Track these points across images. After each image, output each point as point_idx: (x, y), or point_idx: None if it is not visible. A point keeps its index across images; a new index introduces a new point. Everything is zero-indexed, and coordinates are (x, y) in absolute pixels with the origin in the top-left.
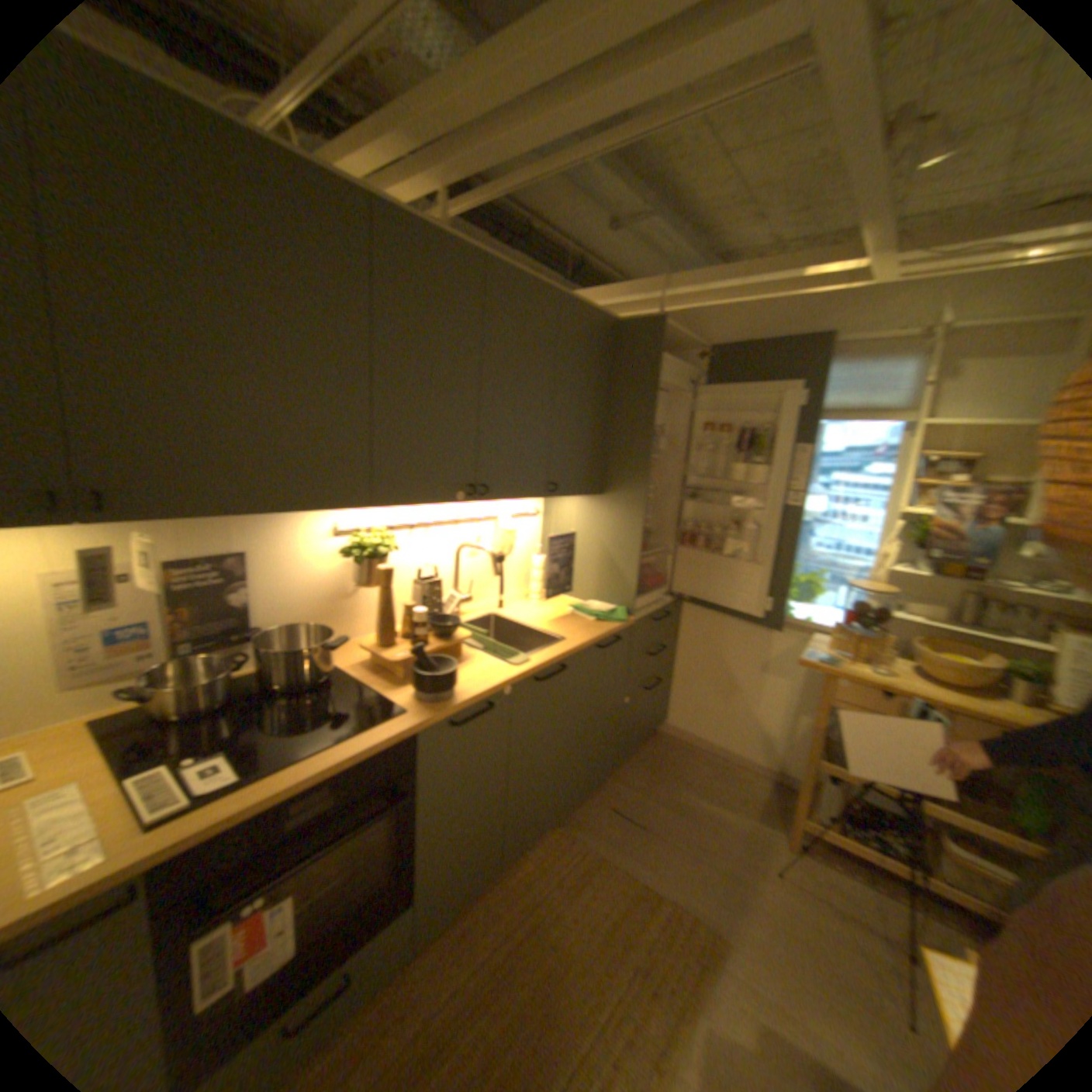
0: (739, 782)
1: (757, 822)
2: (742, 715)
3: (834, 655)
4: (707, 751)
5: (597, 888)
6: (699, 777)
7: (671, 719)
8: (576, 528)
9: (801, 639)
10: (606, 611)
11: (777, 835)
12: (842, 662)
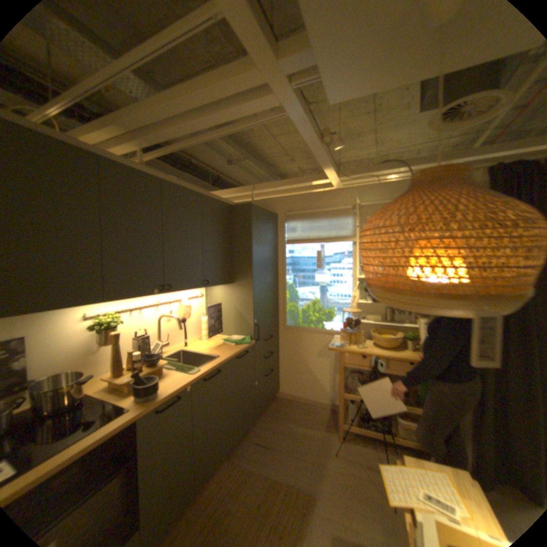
0: (314, 414)
1: (323, 432)
2: (311, 380)
3: (342, 343)
4: (299, 402)
5: (247, 489)
6: (296, 416)
7: (280, 389)
8: (222, 301)
9: (330, 339)
10: (240, 339)
11: (333, 436)
12: (345, 346)
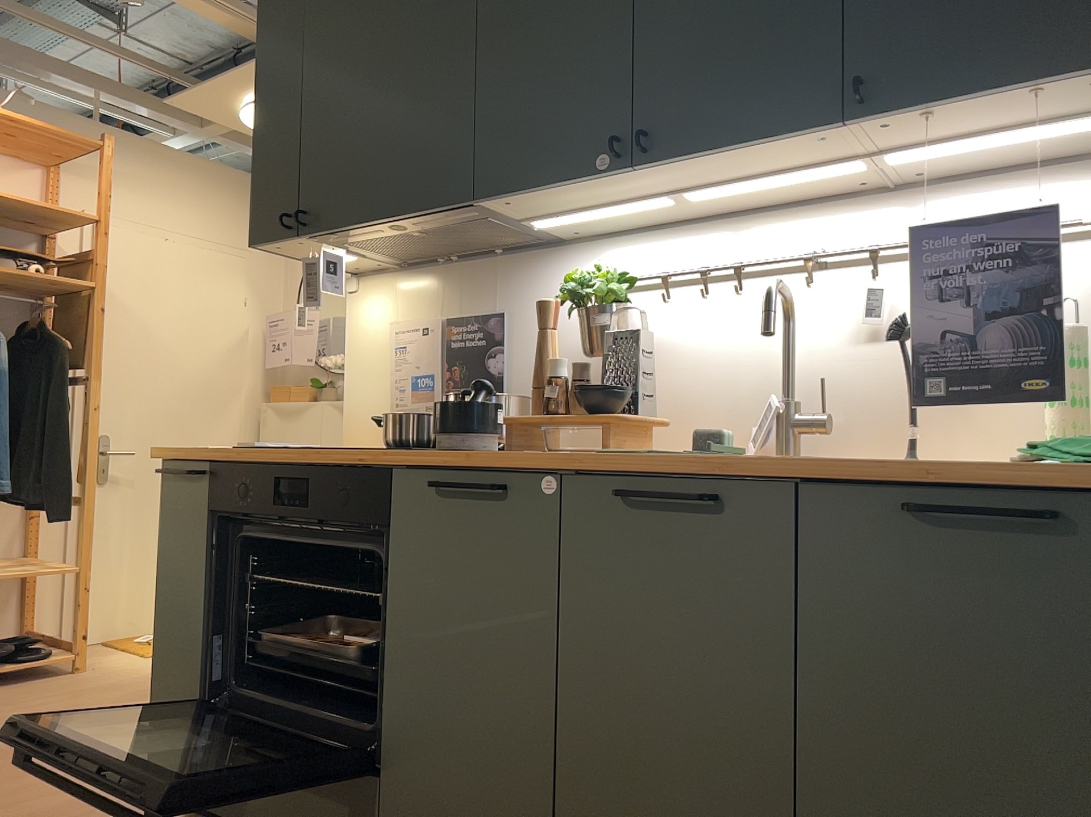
0: None
1: None
2: None
3: None
4: None
5: None
6: None
7: None
8: None
9: None
10: None
11: None
12: None
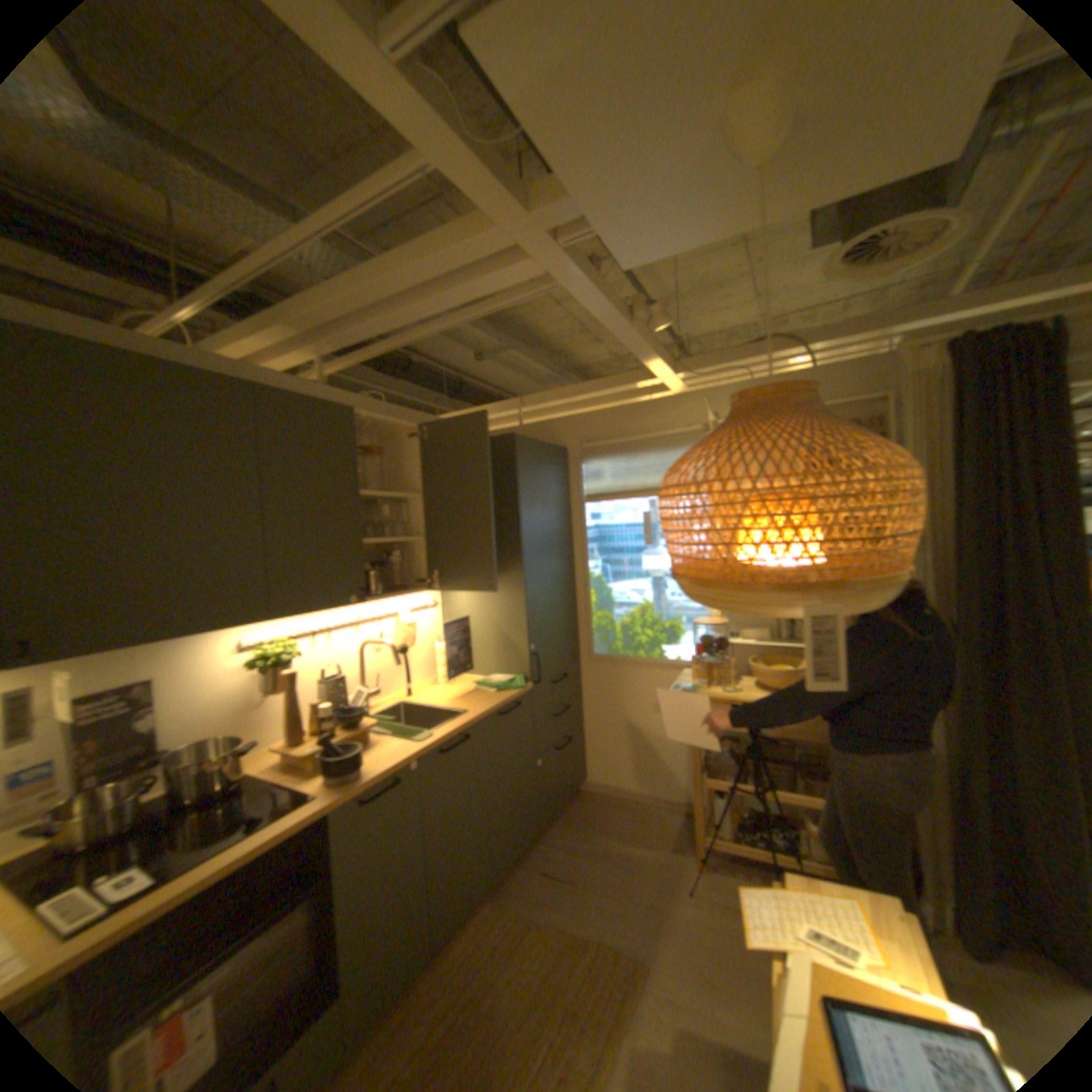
0: (653, 821)
1: (669, 852)
2: (646, 757)
3: (695, 684)
4: (624, 799)
5: (526, 948)
6: (618, 824)
7: (589, 776)
8: (471, 613)
9: (676, 677)
10: (505, 681)
11: (687, 860)
12: (700, 688)
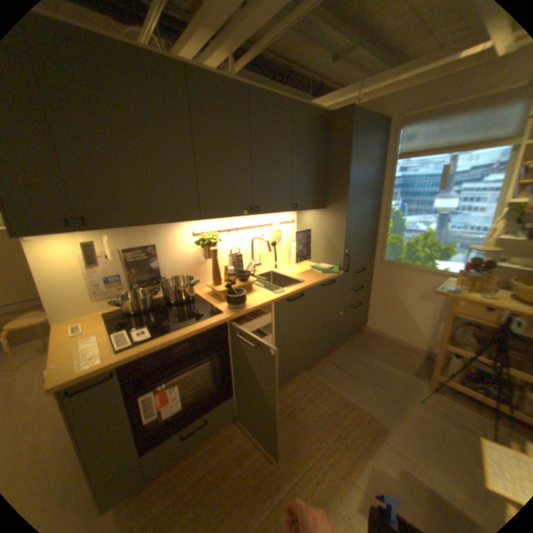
0: (404, 355)
1: (411, 375)
2: (406, 322)
3: (457, 288)
4: (387, 339)
5: (322, 398)
6: (381, 352)
7: (368, 323)
8: (311, 227)
9: (440, 281)
10: (327, 268)
11: (423, 382)
12: (461, 291)
